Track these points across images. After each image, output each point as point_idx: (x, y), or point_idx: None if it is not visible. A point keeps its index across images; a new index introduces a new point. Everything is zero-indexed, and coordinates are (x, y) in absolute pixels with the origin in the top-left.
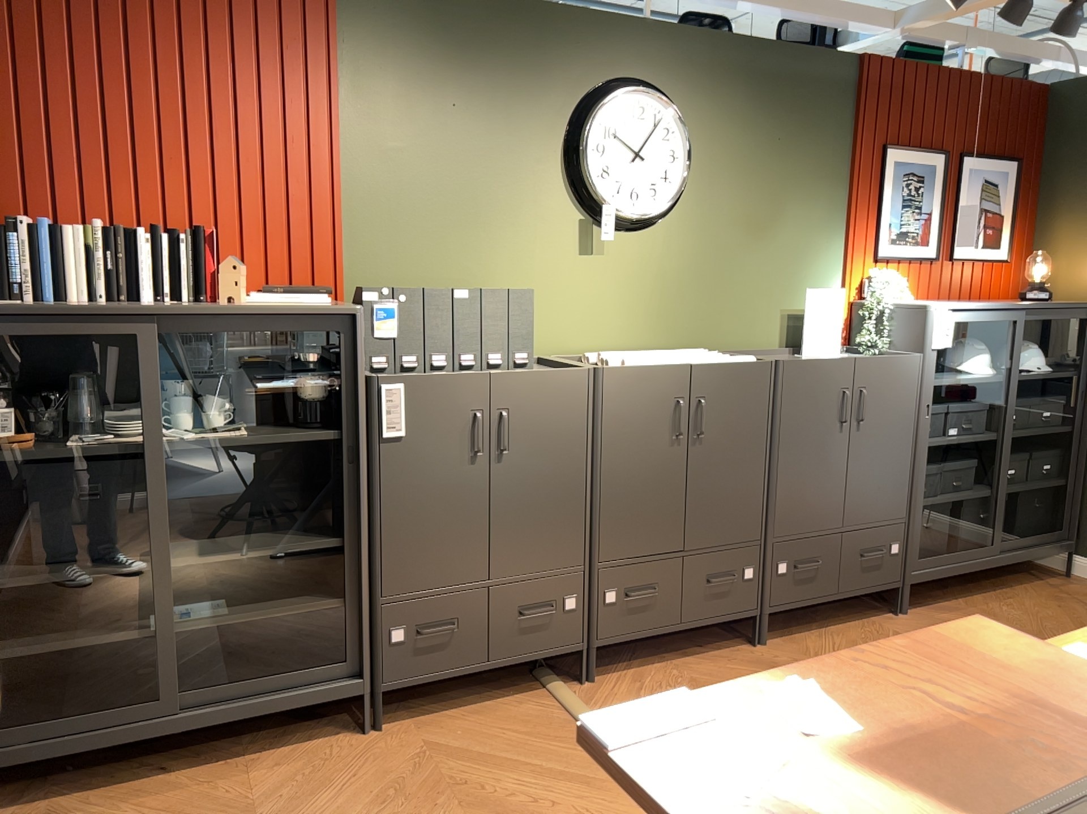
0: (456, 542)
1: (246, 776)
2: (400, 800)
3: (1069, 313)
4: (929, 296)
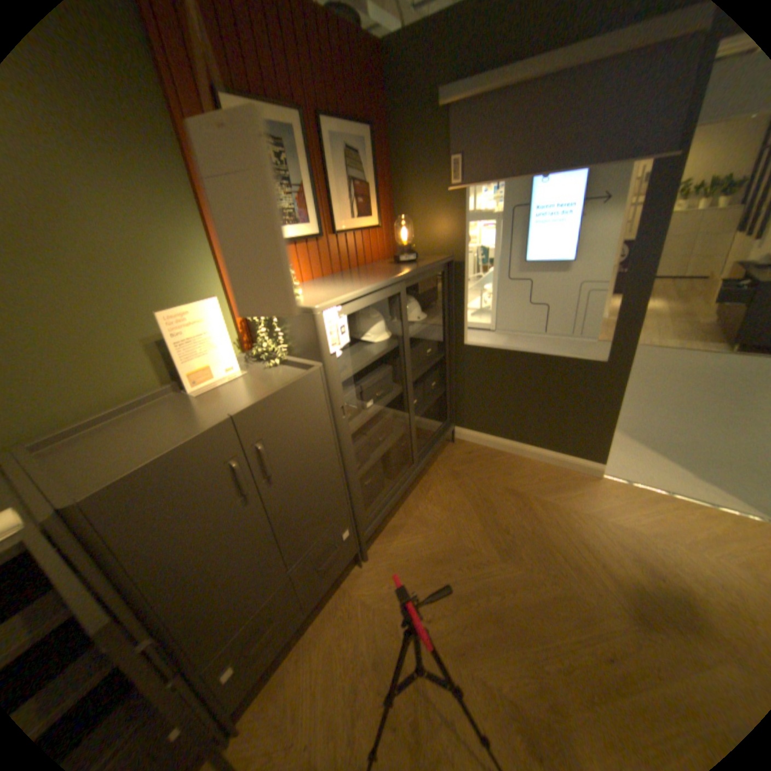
0: None
1: None
2: None
3: (434, 269)
4: (323, 272)
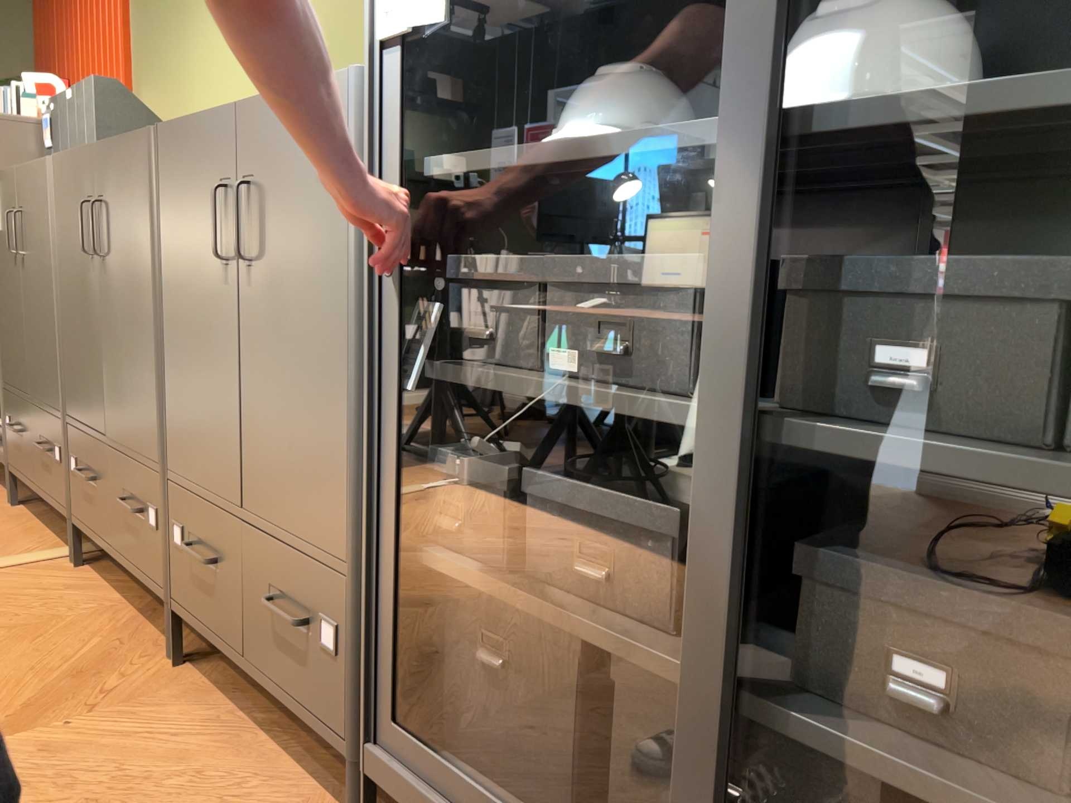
0: (18, 345)
1: None
2: None
3: None
4: None
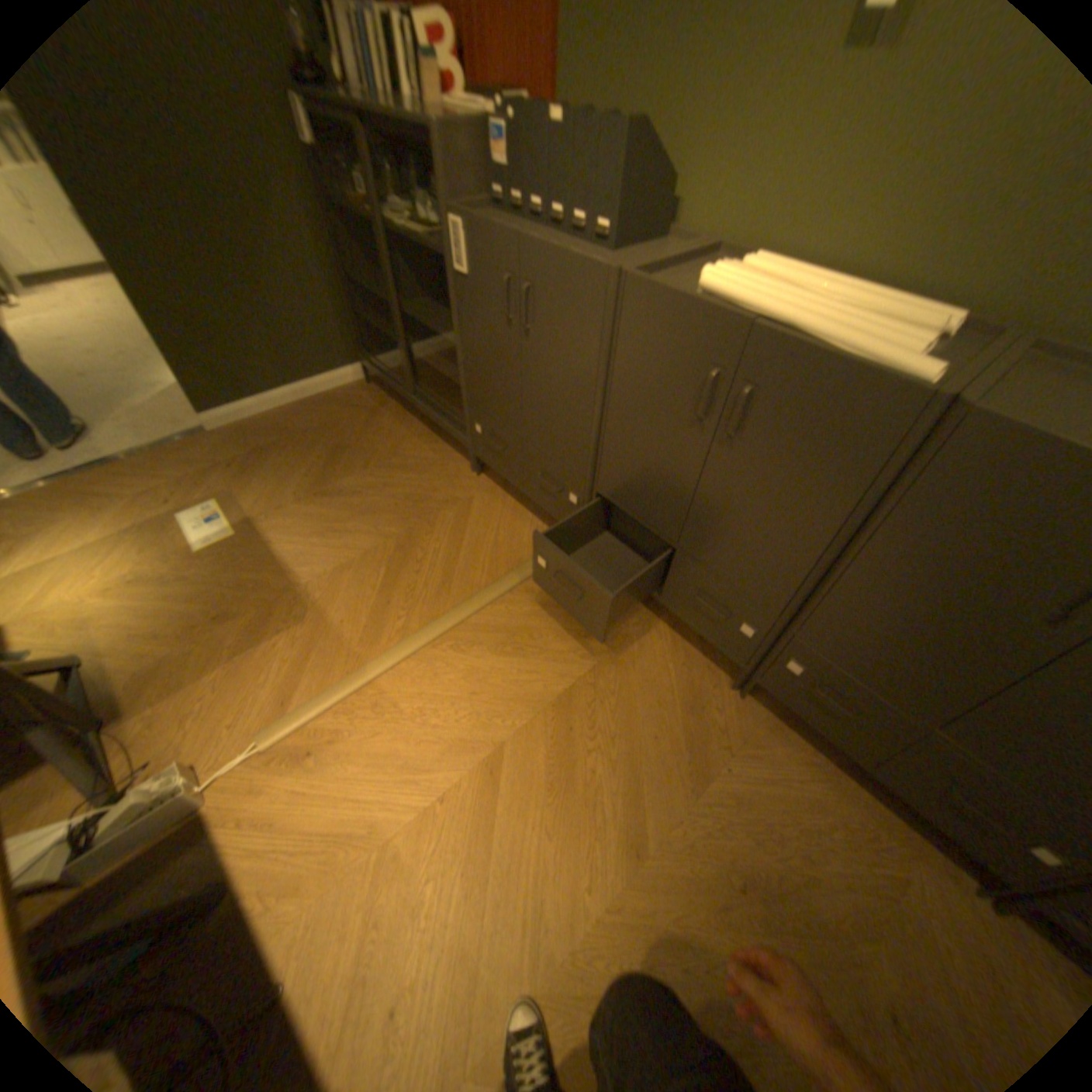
0: (503, 390)
1: (422, 446)
2: (411, 505)
3: None
4: None
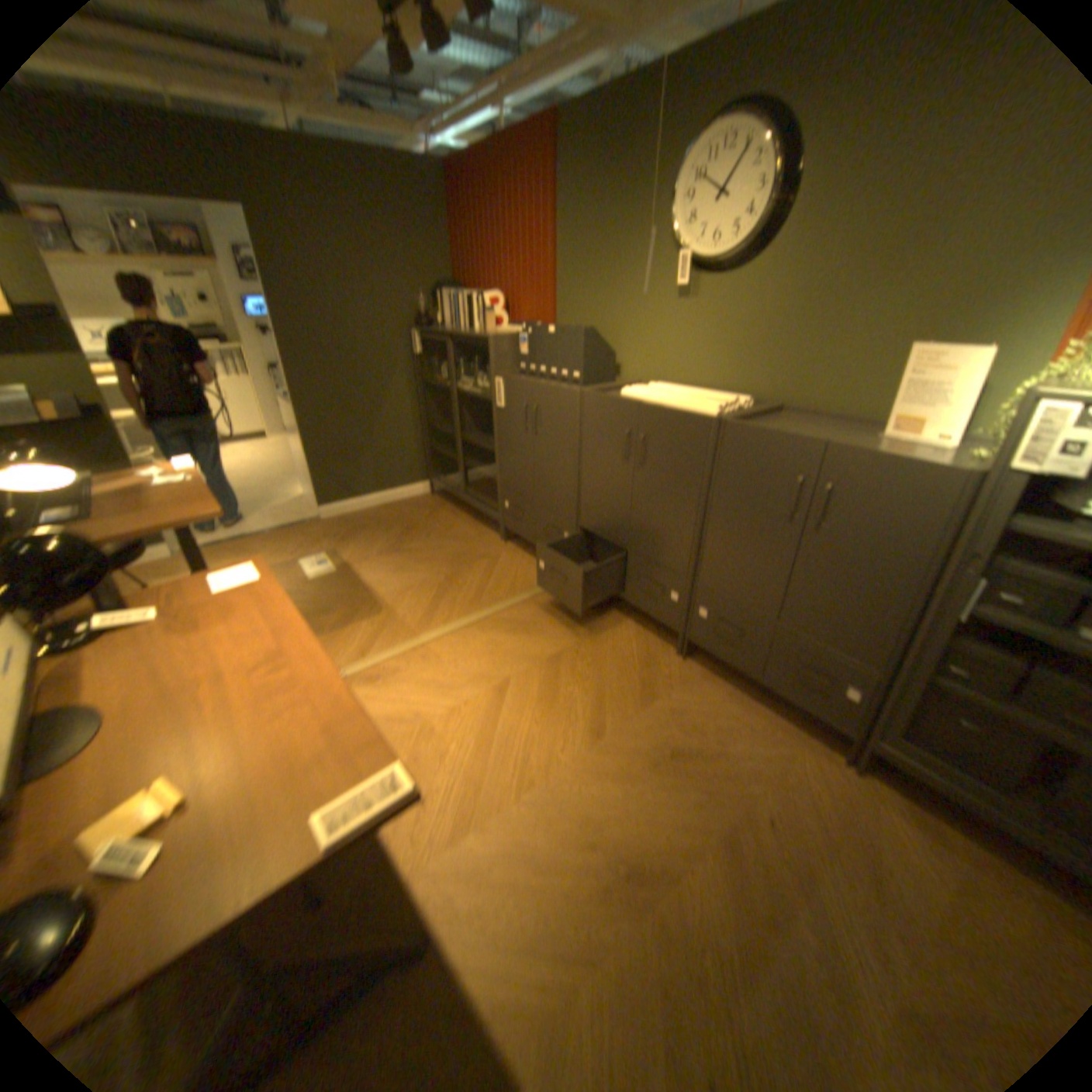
0: (523, 471)
1: (467, 526)
2: (457, 556)
3: None
4: None
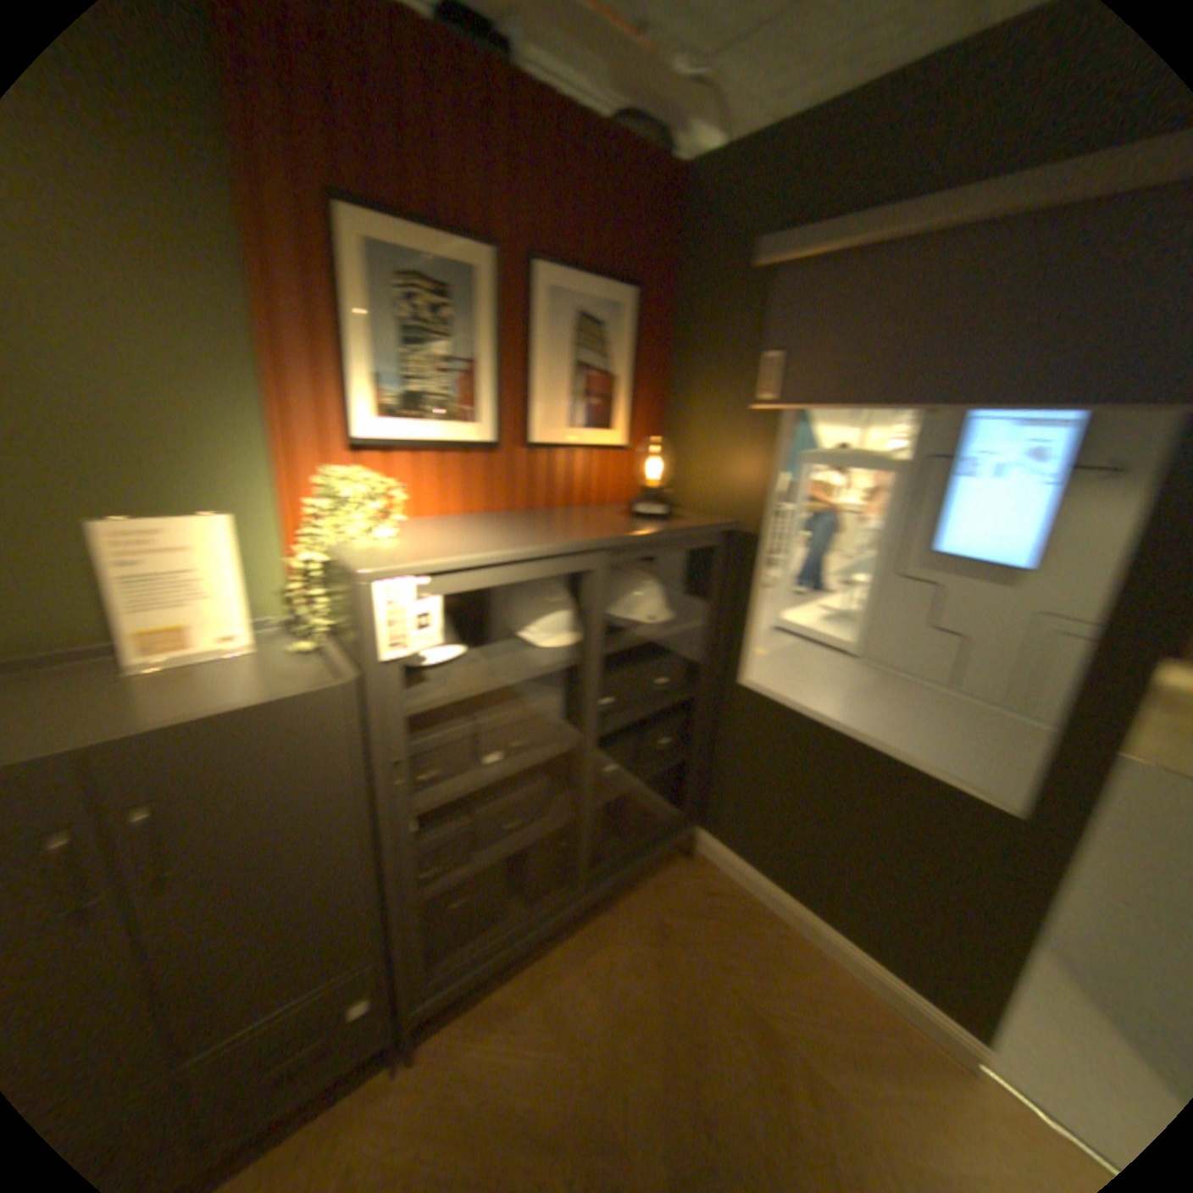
0: None
1: None
2: None
3: (688, 538)
4: (486, 504)
